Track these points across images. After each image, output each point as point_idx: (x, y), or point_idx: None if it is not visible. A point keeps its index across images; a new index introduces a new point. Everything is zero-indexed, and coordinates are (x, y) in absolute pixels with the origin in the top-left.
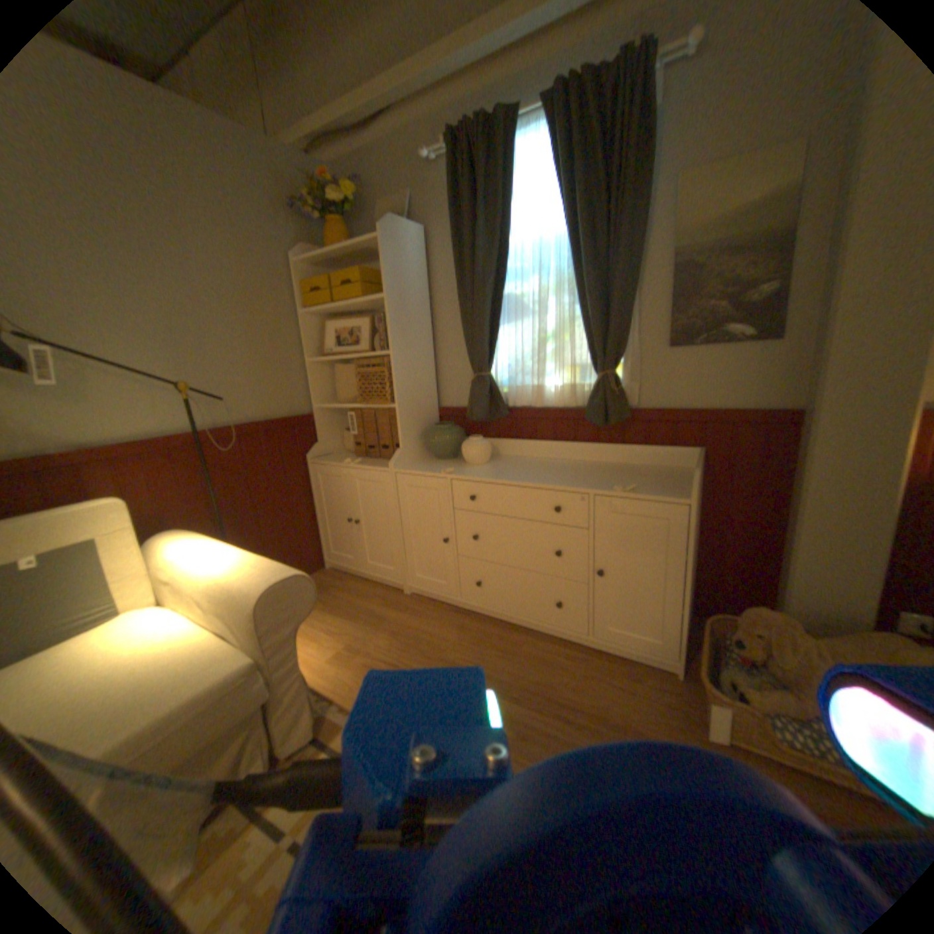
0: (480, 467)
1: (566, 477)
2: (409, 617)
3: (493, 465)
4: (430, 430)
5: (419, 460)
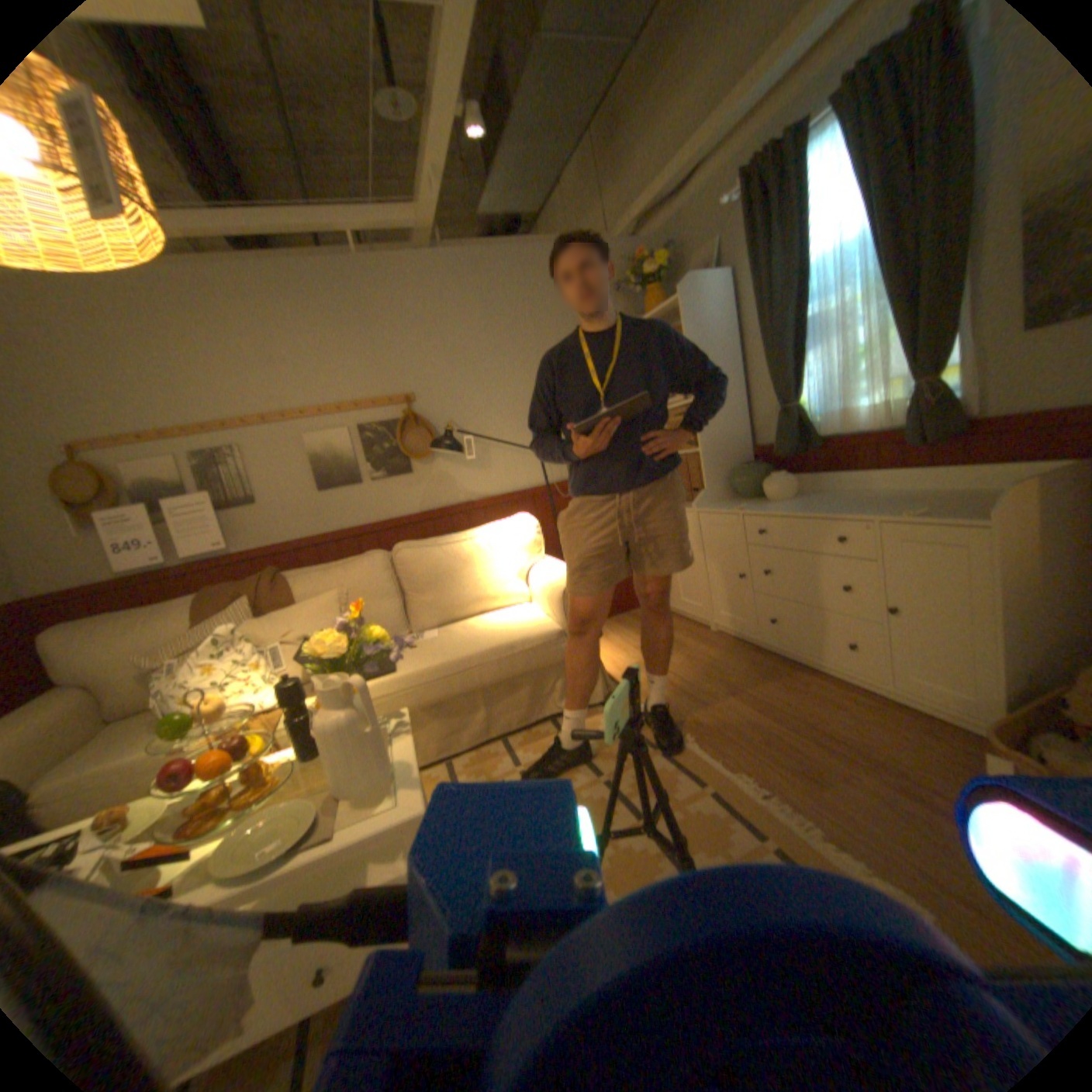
0: (778, 503)
1: (863, 506)
2: (708, 648)
3: (795, 501)
4: (735, 470)
5: (726, 500)
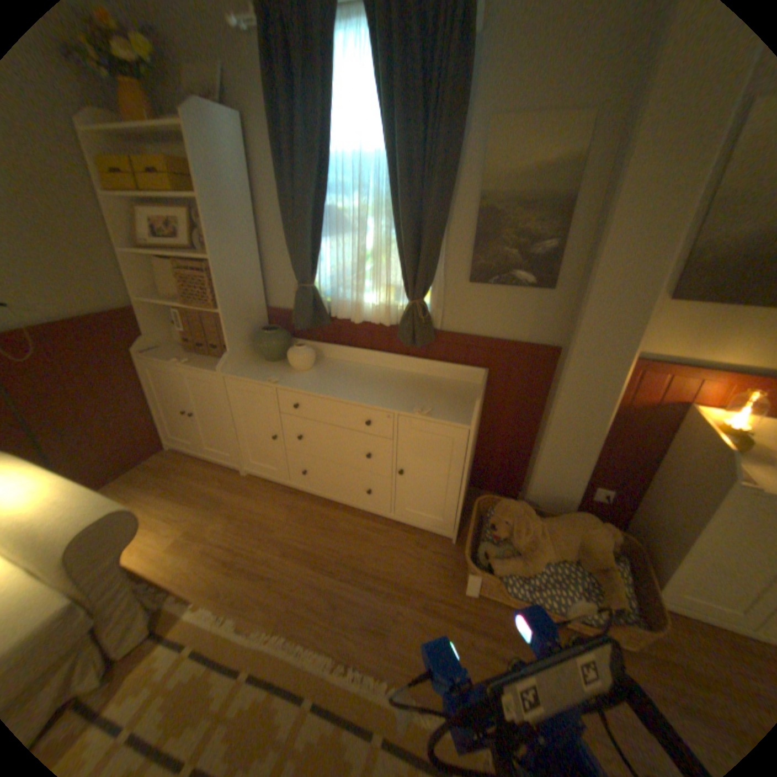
0: (304, 376)
1: (377, 393)
2: (244, 500)
3: (317, 373)
4: (258, 336)
5: (249, 361)
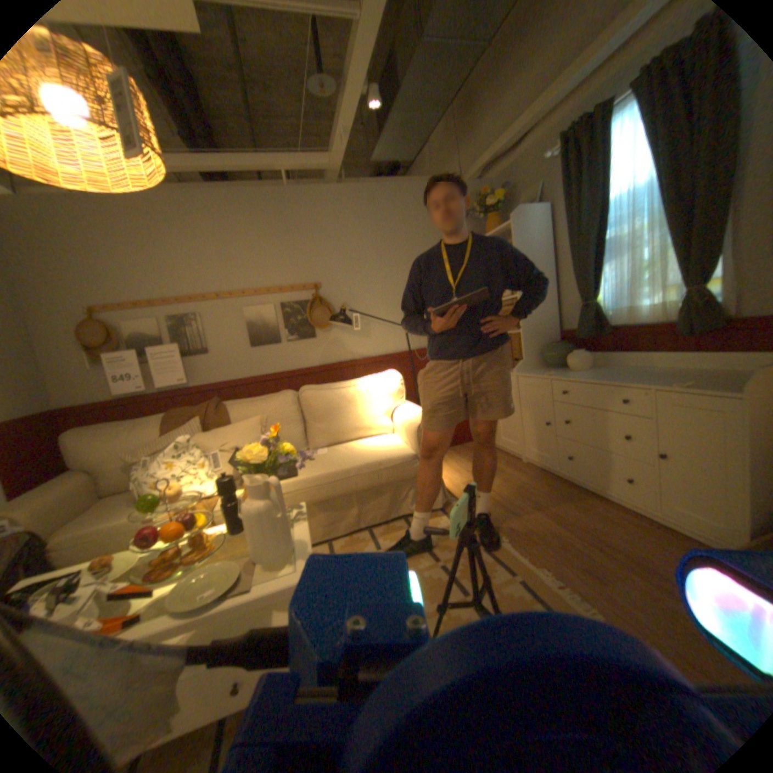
0: (578, 372)
1: (643, 378)
2: (520, 474)
3: (591, 371)
4: (546, 347)
5: (539, 368)
